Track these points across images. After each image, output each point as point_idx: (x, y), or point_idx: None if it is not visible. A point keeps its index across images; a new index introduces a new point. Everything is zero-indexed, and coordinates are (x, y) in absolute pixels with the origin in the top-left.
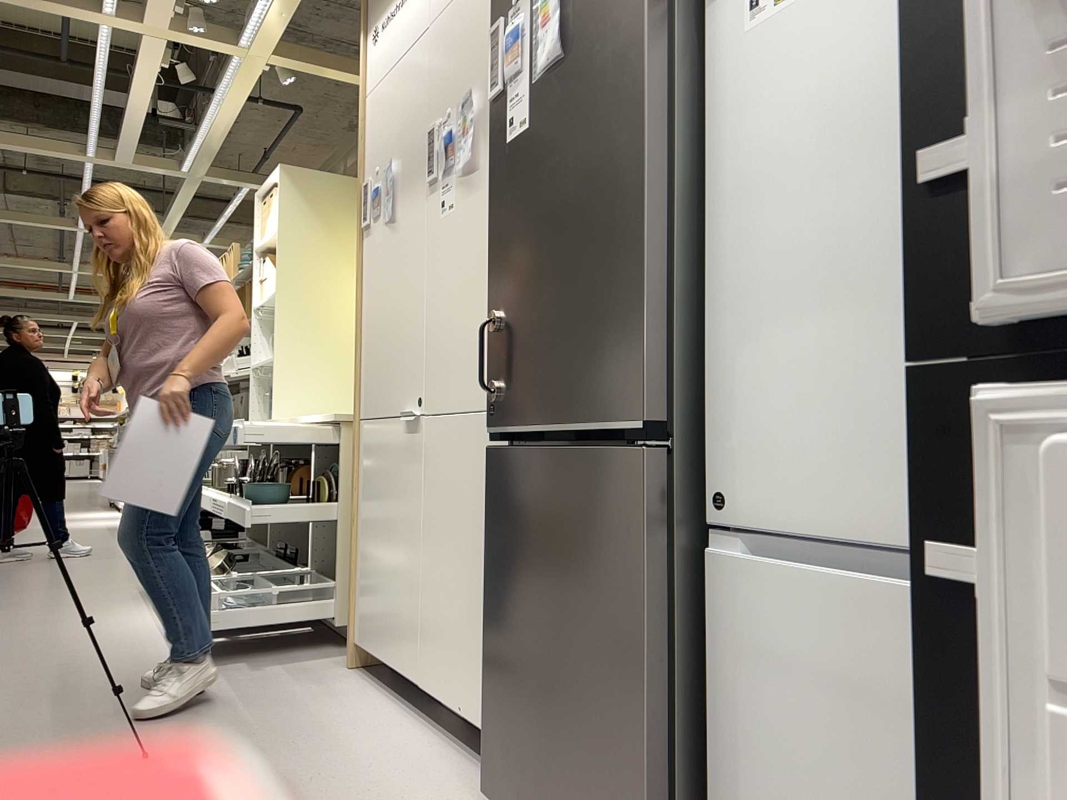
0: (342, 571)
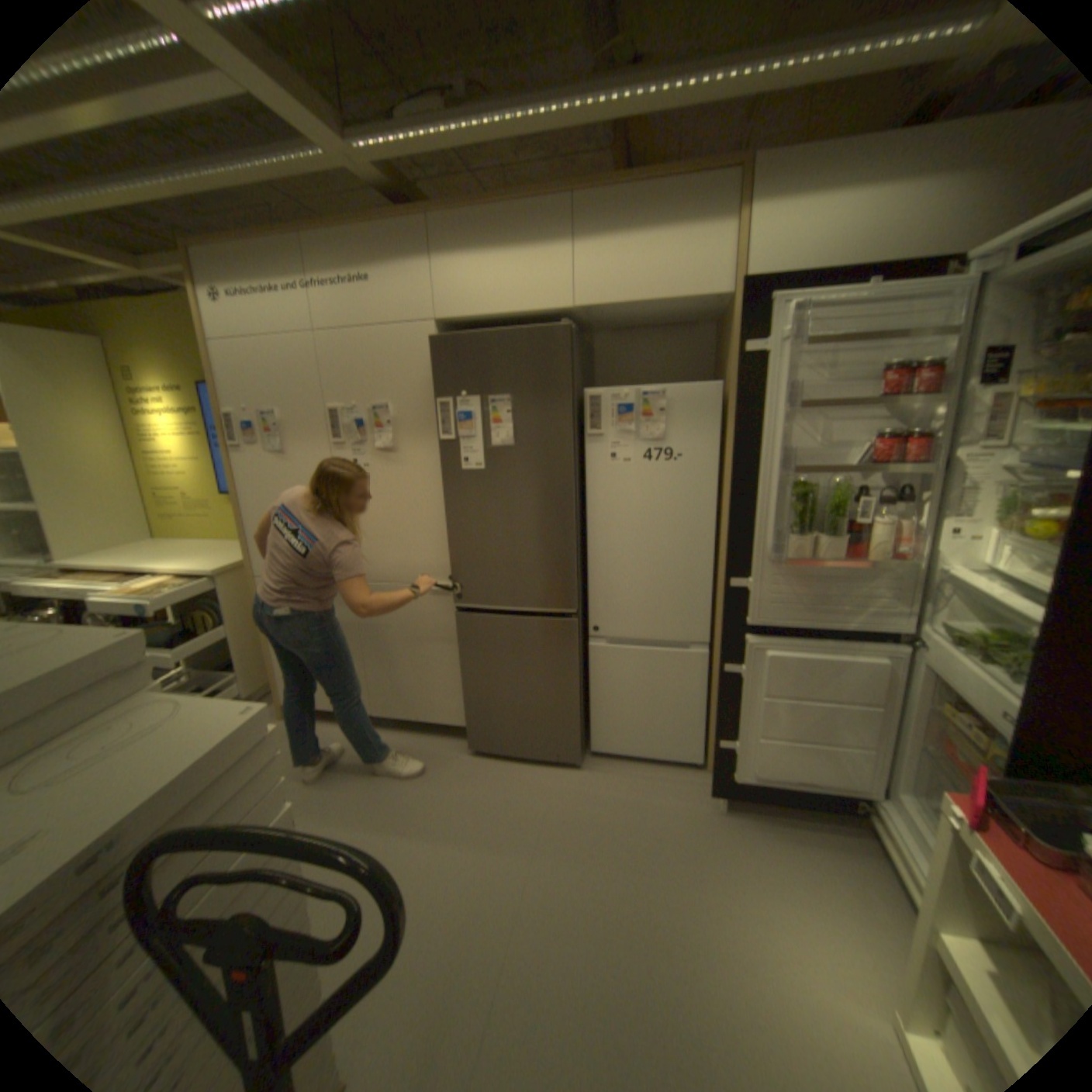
0: (239, 666)
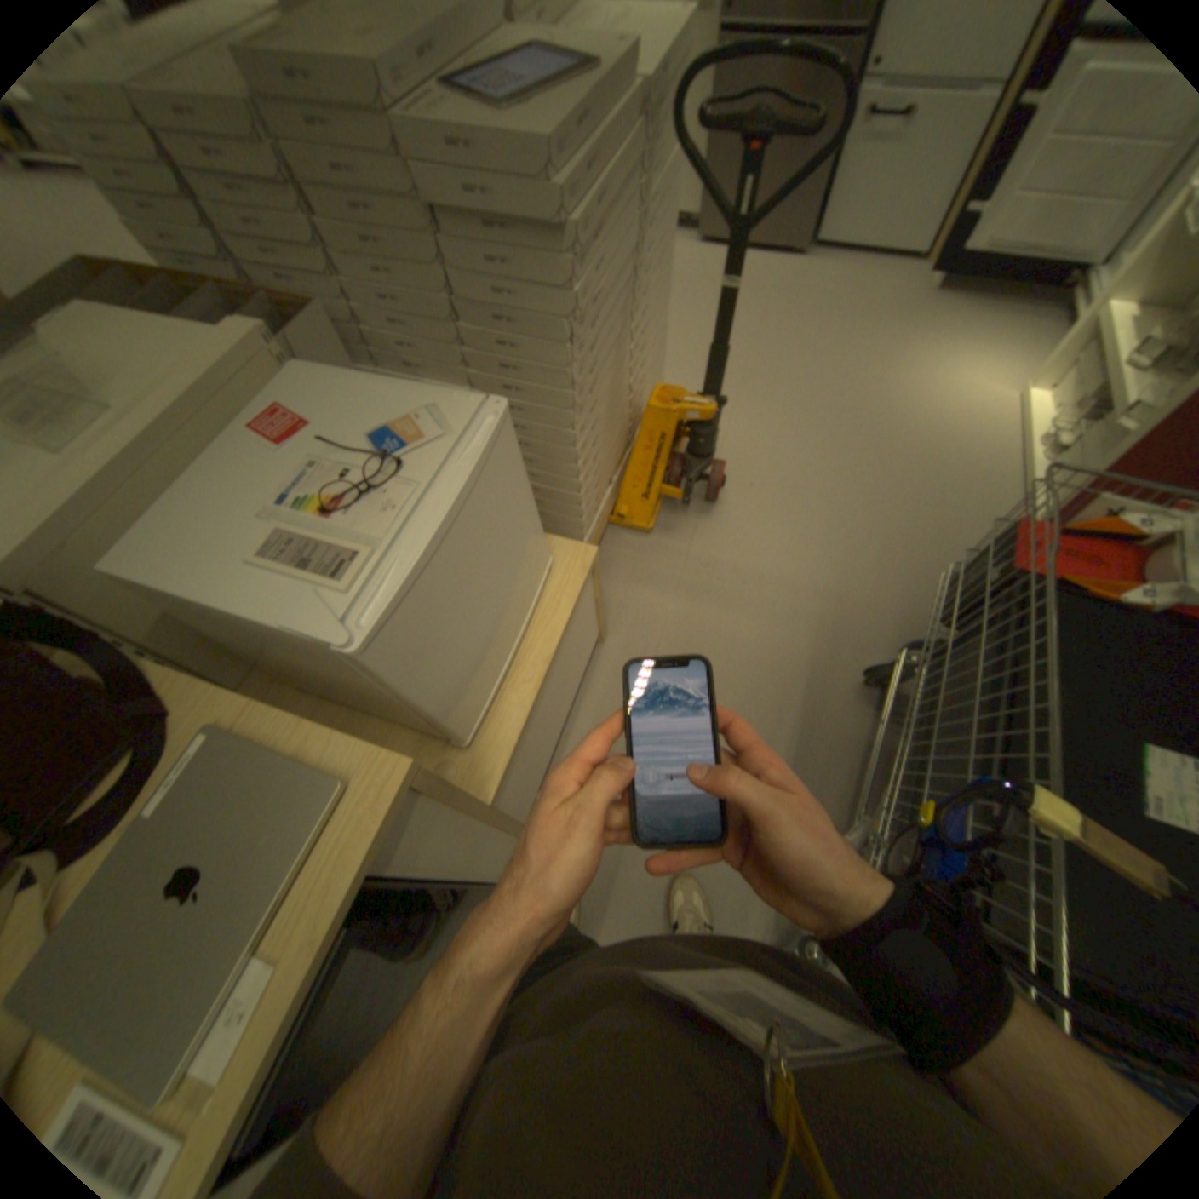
0: None
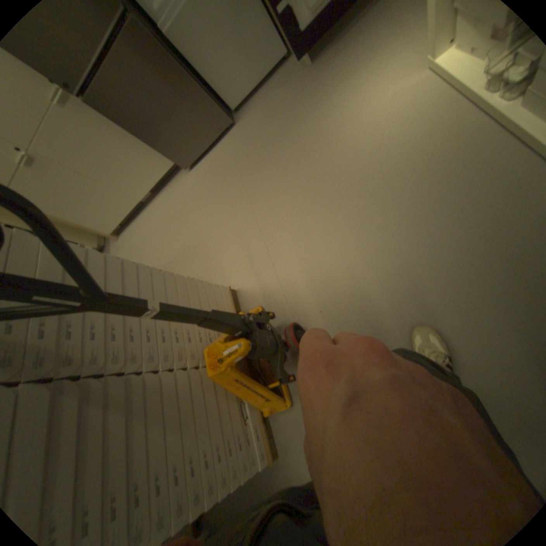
0: (76, 239)
